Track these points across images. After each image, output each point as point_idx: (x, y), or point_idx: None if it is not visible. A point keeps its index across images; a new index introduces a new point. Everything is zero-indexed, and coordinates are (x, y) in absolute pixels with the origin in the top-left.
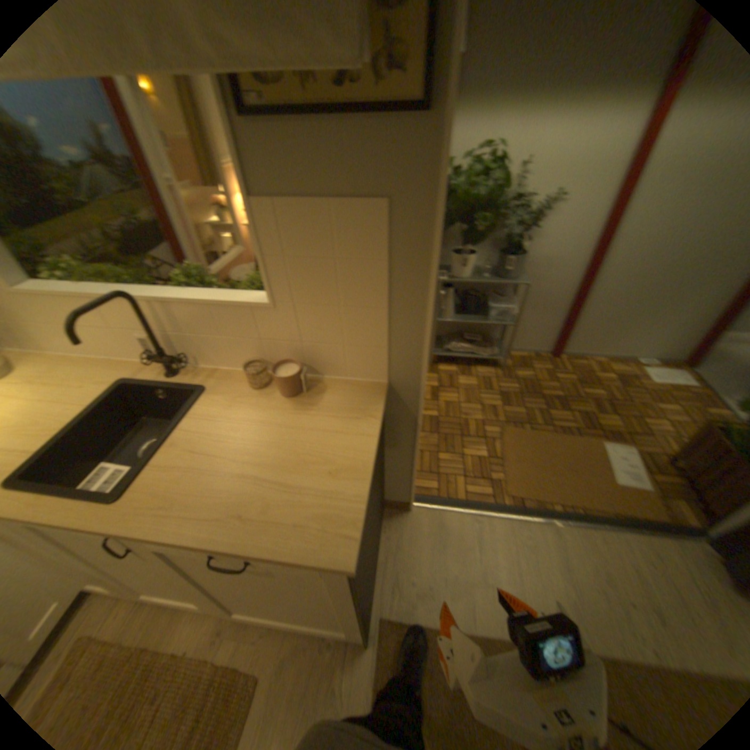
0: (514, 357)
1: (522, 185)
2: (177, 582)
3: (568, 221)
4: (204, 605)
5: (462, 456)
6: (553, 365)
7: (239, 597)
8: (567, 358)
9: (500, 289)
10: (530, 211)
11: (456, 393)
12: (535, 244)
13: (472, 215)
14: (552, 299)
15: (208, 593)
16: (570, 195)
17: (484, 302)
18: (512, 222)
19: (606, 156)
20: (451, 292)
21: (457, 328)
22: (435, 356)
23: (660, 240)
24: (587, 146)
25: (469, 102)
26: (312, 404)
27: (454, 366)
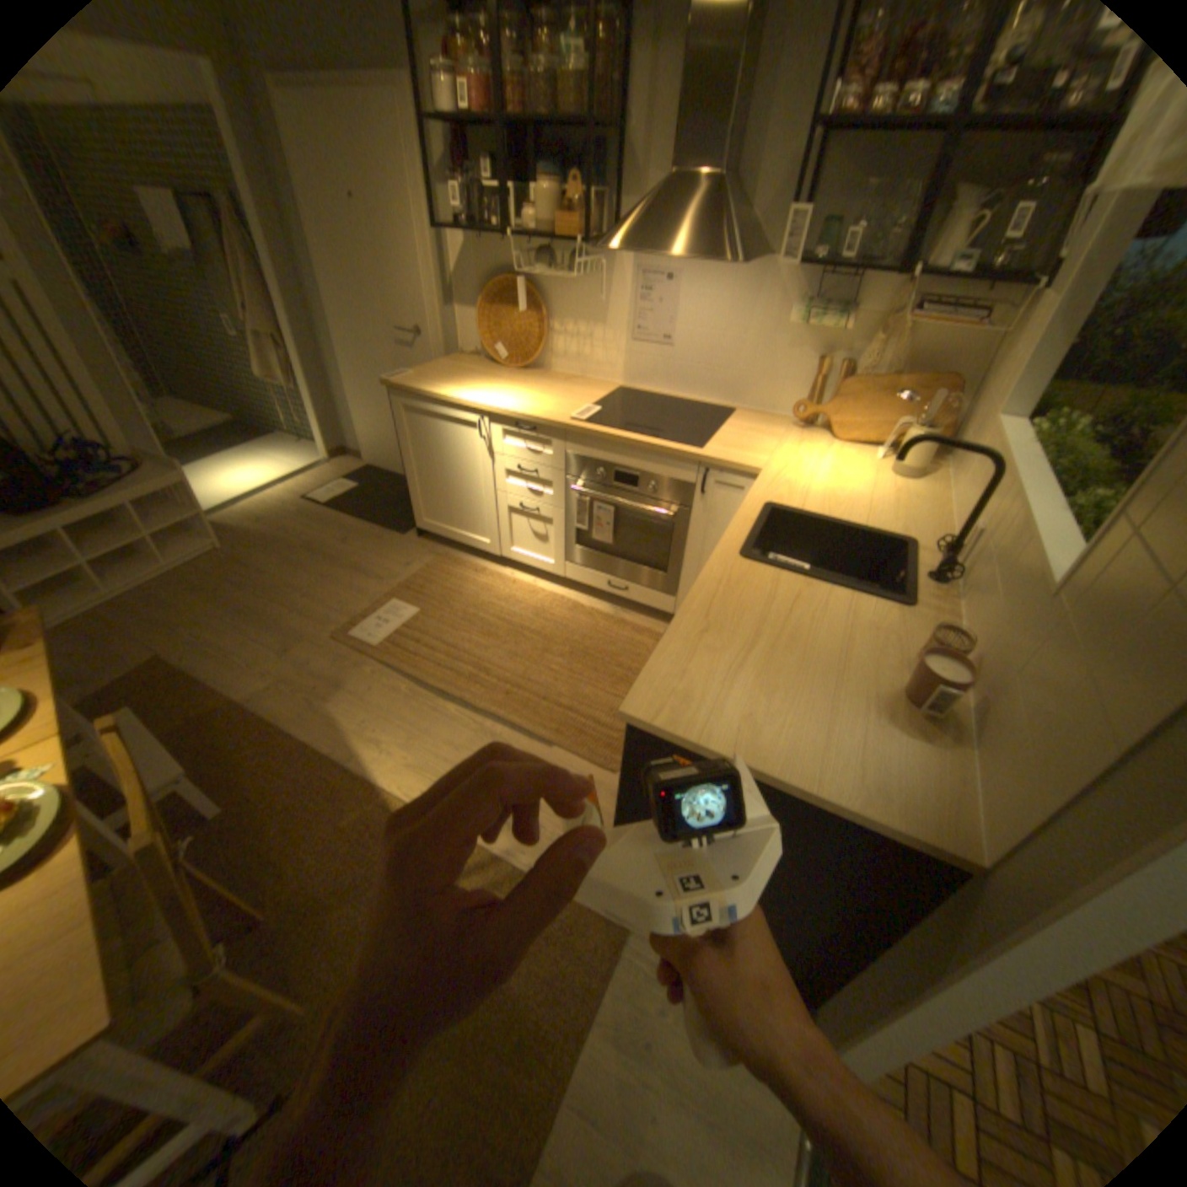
0: None
1: None
2: None
3: None
4: None
5: None
6: None
7: None
8: None
9: None
10: None
11: None
12: None
13: None
14: None
15: None
16: None
17: None
18: None
19: None
20: None
21: None
22: None
23: None
24: None
25: None
26: (894, 723)
27: None
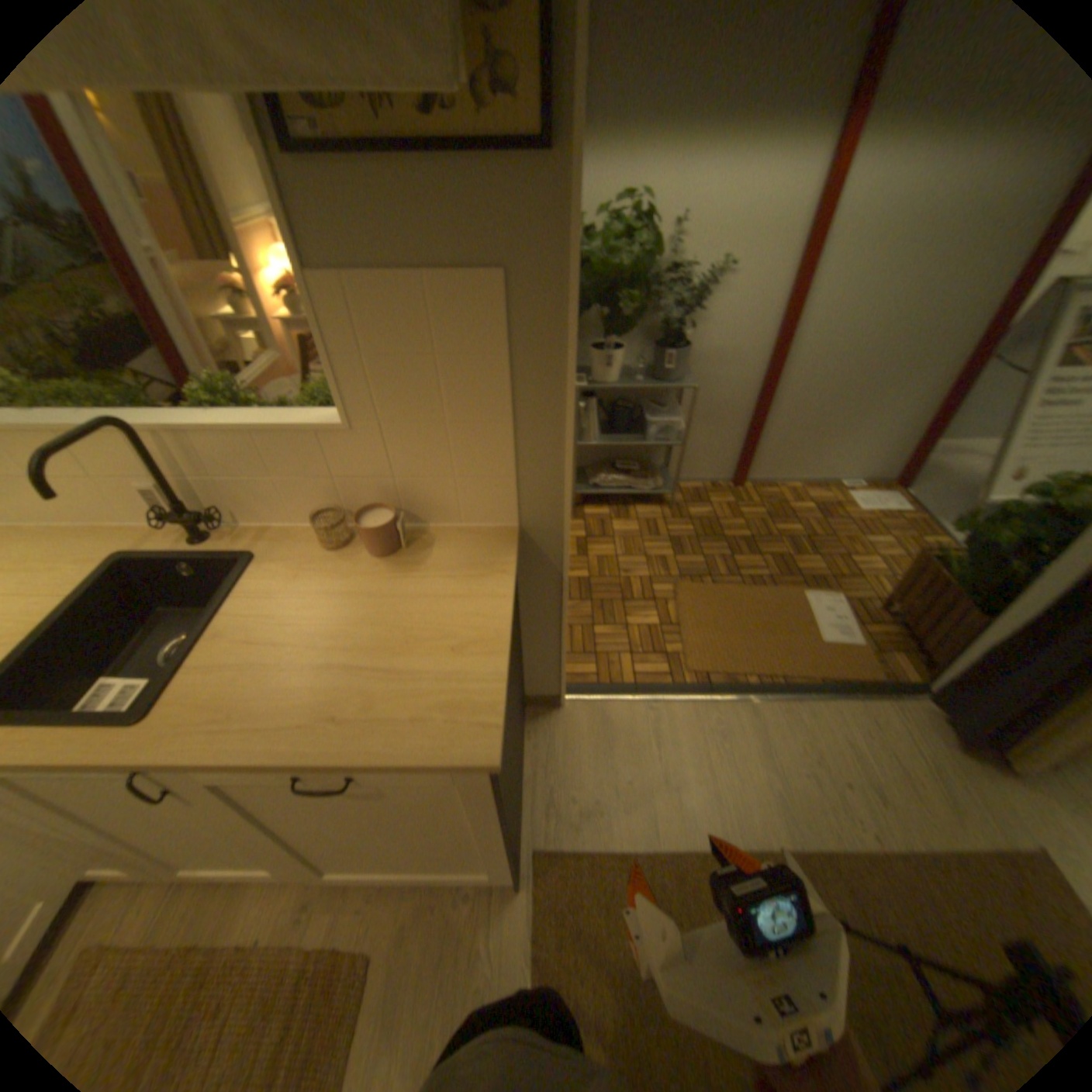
0: (684, 490)
1: (679, 252)
2: (242, 832)
3: (741, 300)
4: (283, 864)
5: (626, 627)
6: (735, 497)
7: (336, 842)
8: (753, 486)
9: (660, 397)
10: (691, 287)
11: (611, 545)
12: (701, 333)
13: (614, 295)
14: (729, 407)
15: (289, 843)
16: (741, 264)
17: (640, 416)
18: (669, 304)
19: (783, 211)
20: (593, 405)
21: (605, 454)
22: (578, 495)
23: (855, 322)
24: (758, 197)
25: (599, 135)
26: (417, 563)
27: (606, 508)
